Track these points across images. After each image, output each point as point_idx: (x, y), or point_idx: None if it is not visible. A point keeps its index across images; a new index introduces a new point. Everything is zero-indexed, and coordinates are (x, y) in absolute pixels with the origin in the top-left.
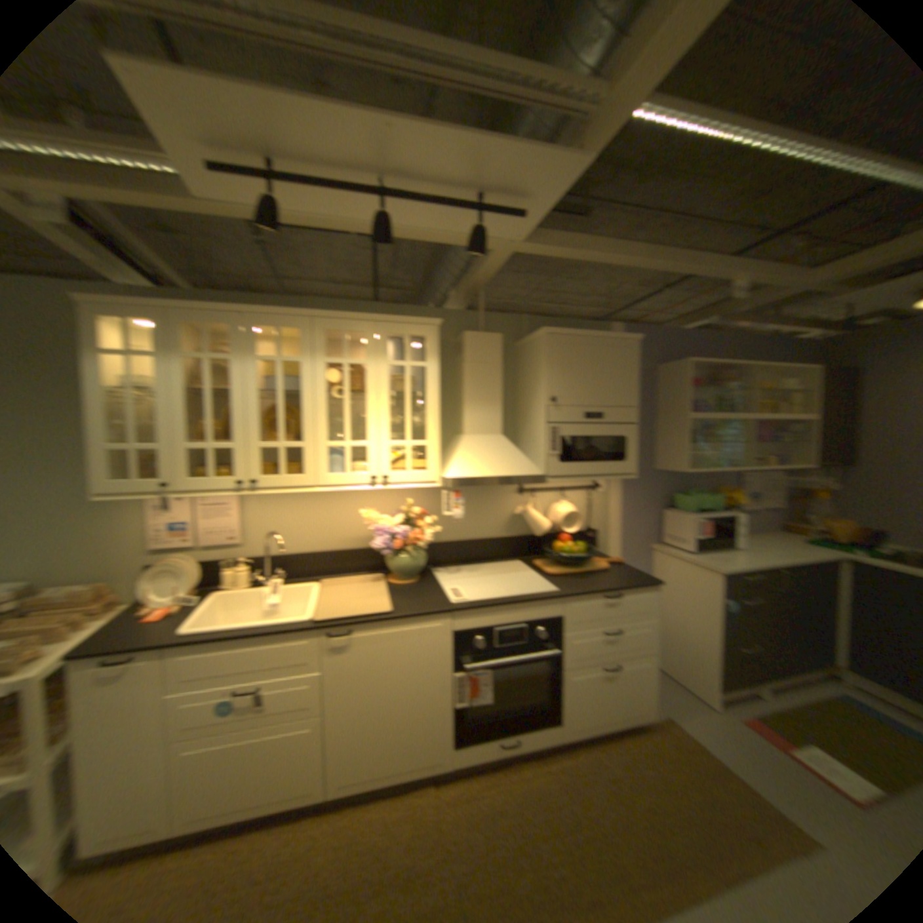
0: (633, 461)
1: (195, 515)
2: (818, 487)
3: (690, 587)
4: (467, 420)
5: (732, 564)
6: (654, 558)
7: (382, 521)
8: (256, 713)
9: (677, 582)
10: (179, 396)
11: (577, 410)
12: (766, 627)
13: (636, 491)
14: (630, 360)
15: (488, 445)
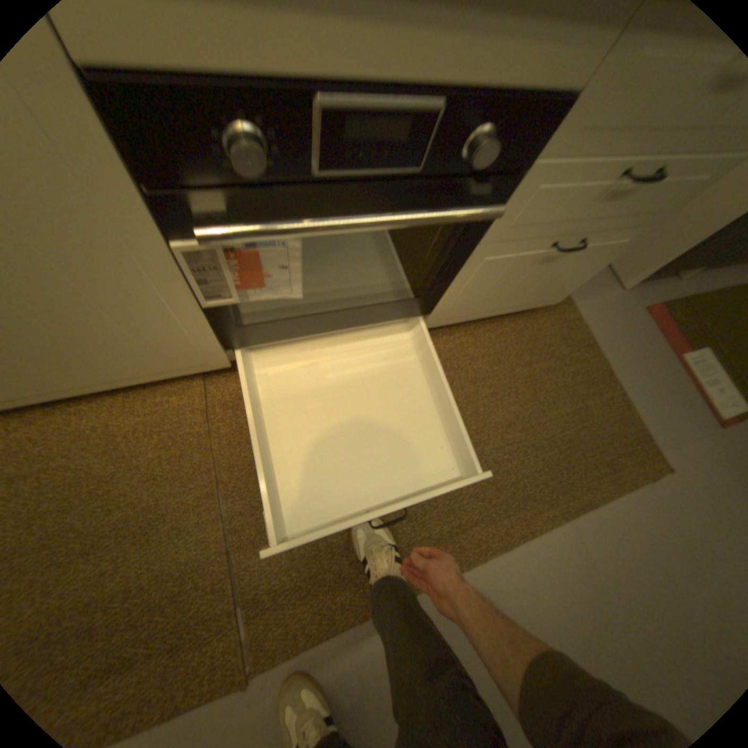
0: None
1: None
2: None
3: None
4: None
5: None
6: None
7: None
8: None
9: None
10: None
11: None
12: None
13: None
14: None
15: None
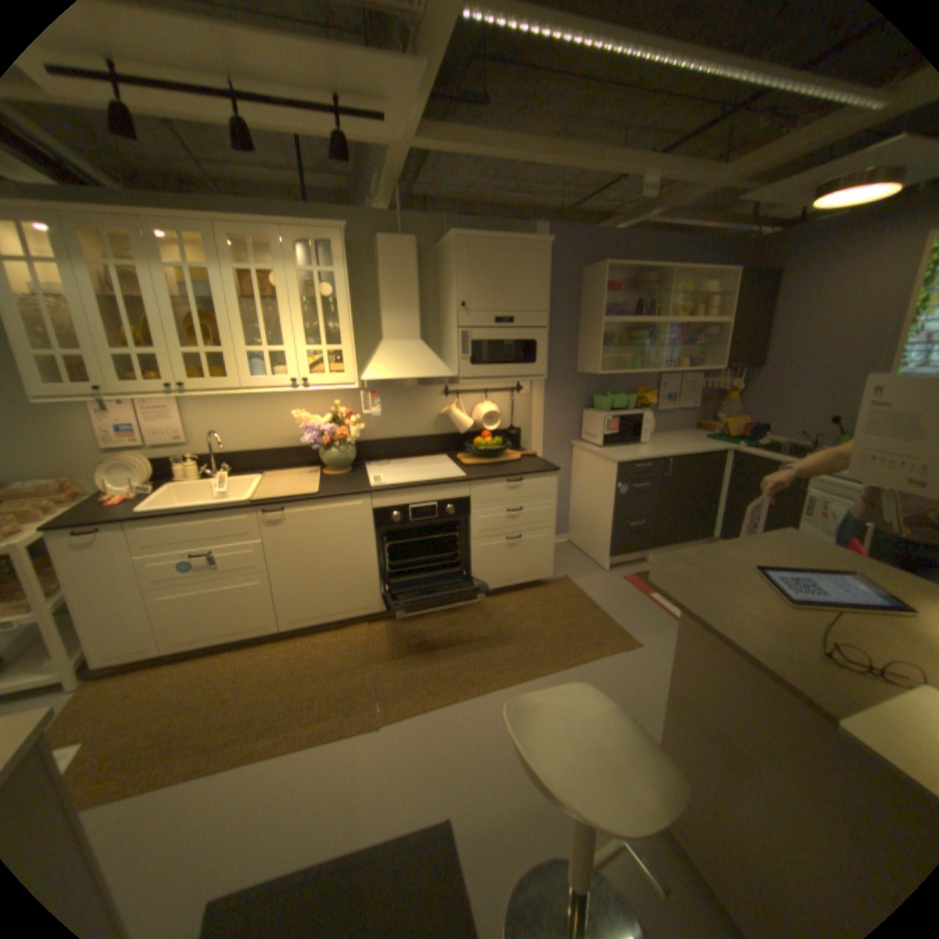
0: (544, 364)
1: (143, 418)
2: (735, 388)
3: (597, 476)
4: (388, 326)
5: (629, 454)
6: (575, 453)
7: (317, 422)
8: (216, 570)
9: (589, 472)
10: (101, 305)
11: (489, 315)
12: (654, 505)
13: (560, 393)
14: (543, 264)
15: (408, 350)
